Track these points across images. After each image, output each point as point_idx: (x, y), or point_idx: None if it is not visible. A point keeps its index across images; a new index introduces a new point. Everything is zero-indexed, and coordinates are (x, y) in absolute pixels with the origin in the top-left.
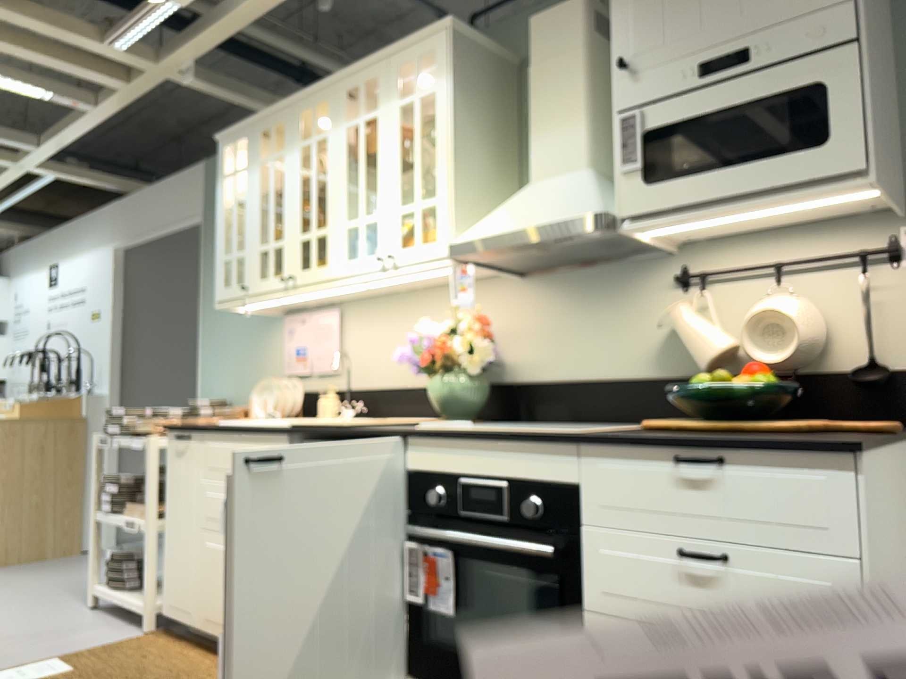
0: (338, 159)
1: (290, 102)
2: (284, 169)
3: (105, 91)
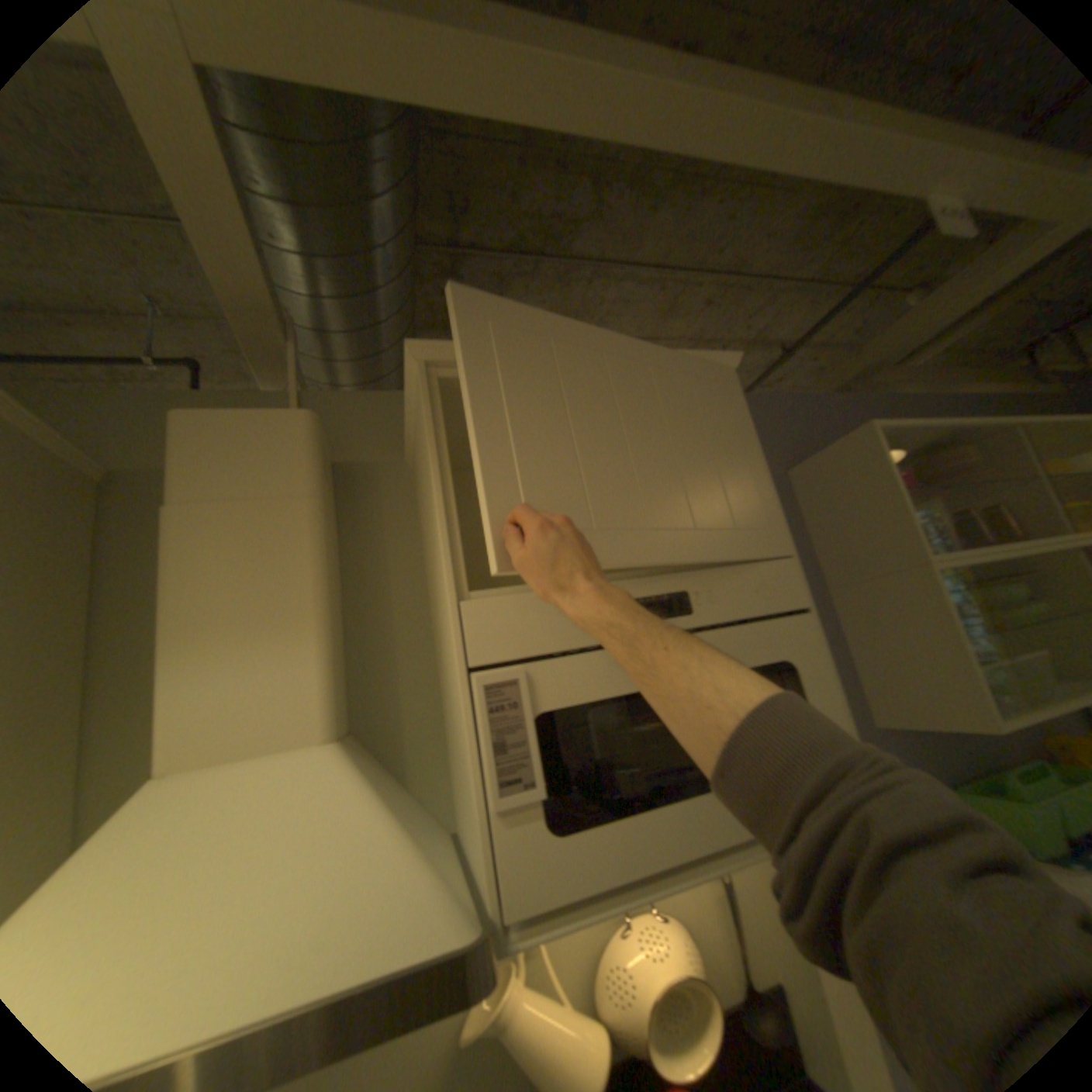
0: None
1: None
2: None
3: None
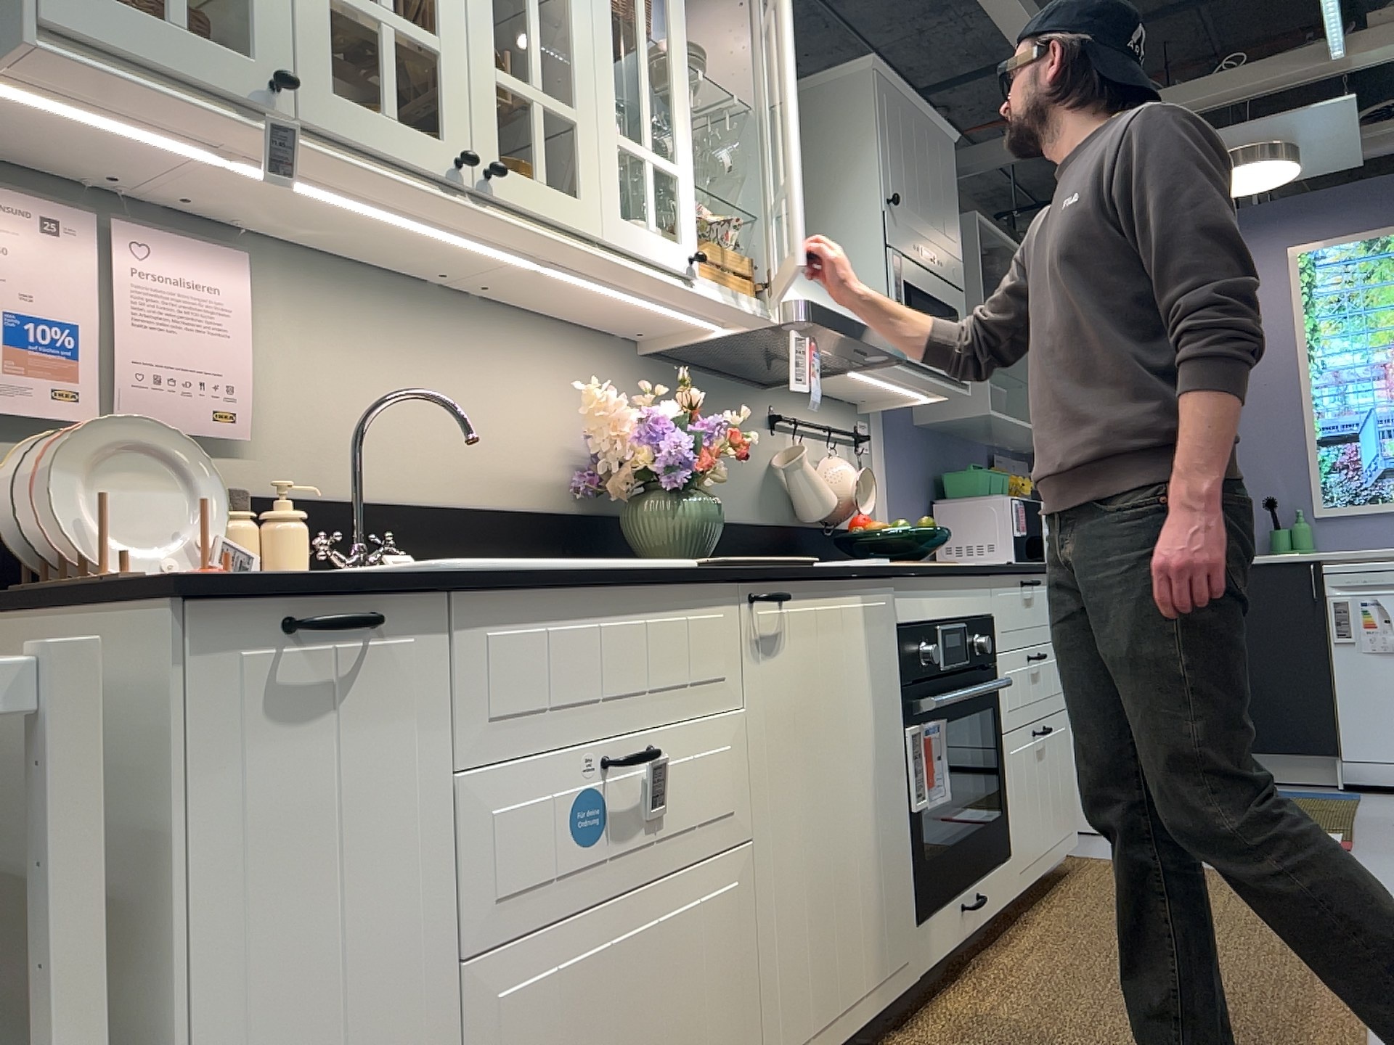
0: None
1: None
2: None
3: None
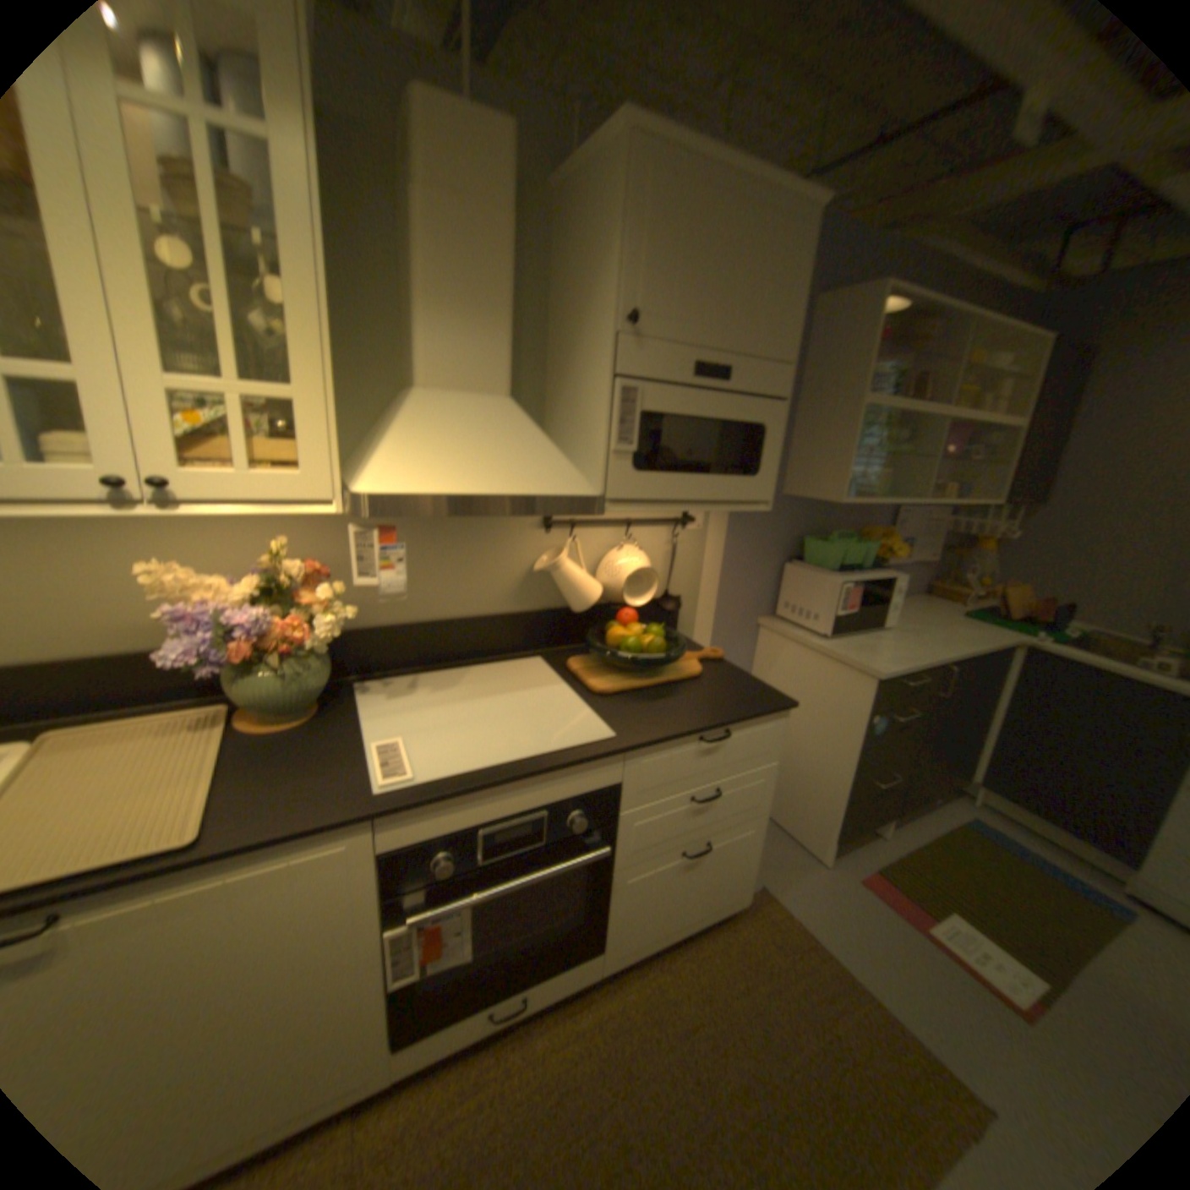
0: None
1: None
2: None
3: None
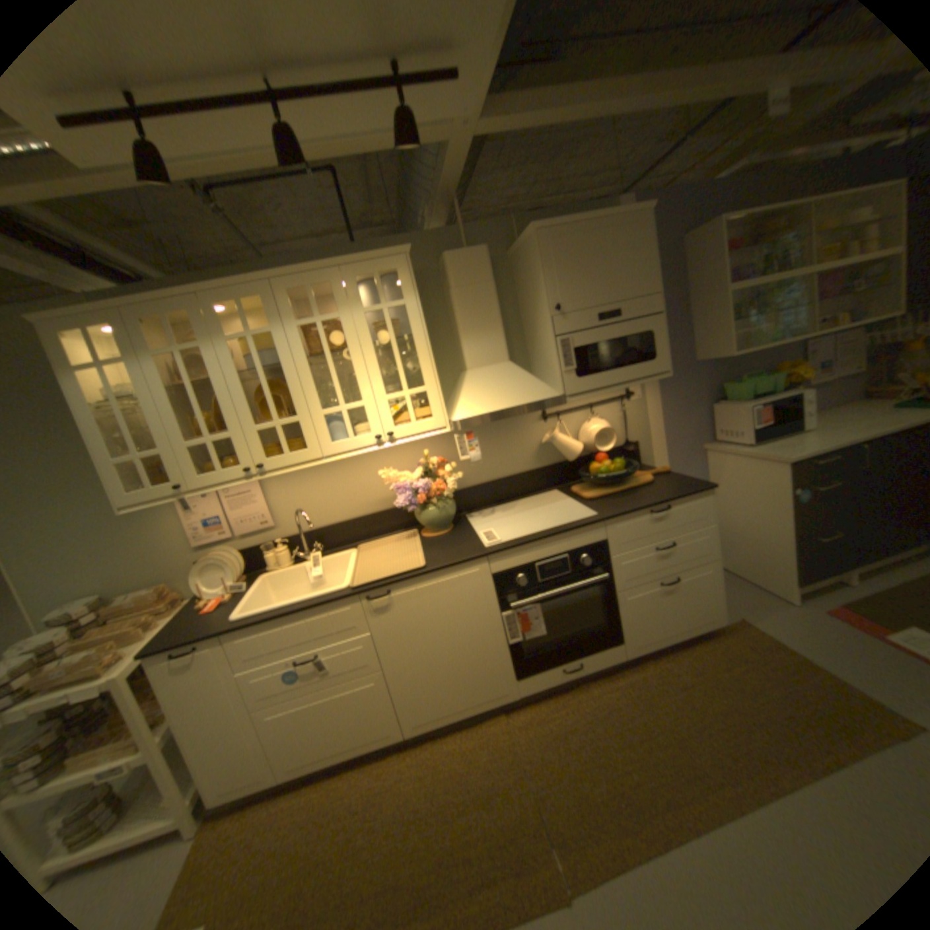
0: (296, 354)
1: (193, 289)
2: (206, 362)
3: None
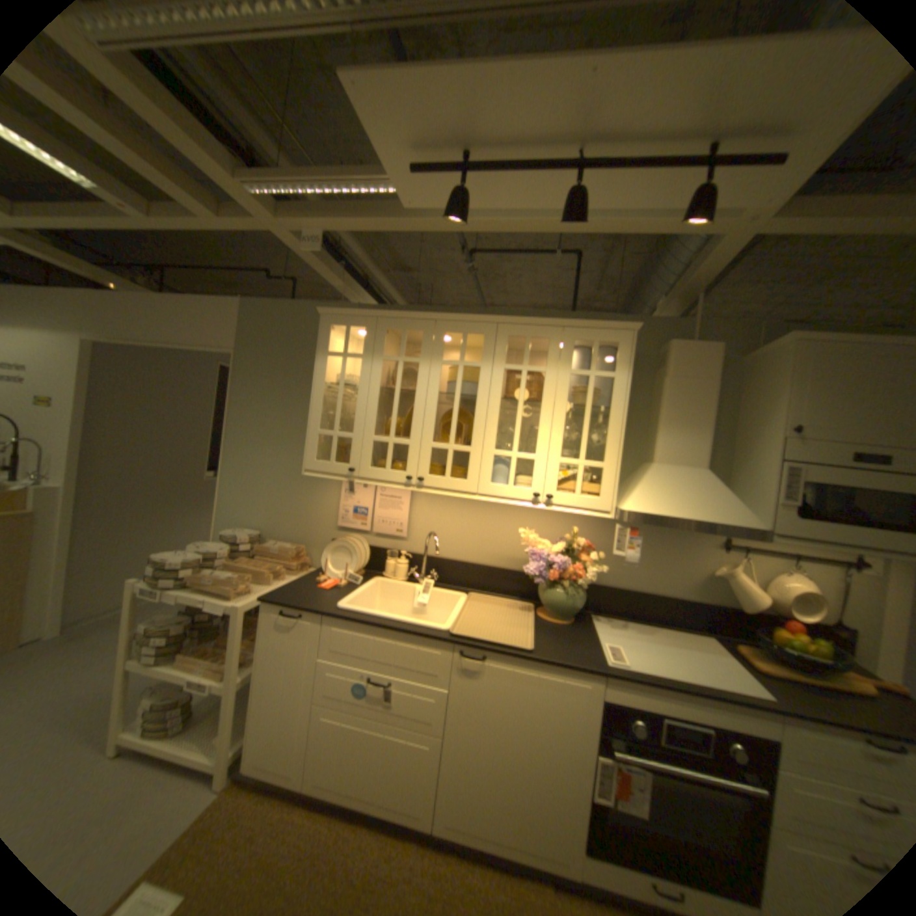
0: (492, 393)
1: (435, 317)
2: (418, 376)
3: (165, 204)
